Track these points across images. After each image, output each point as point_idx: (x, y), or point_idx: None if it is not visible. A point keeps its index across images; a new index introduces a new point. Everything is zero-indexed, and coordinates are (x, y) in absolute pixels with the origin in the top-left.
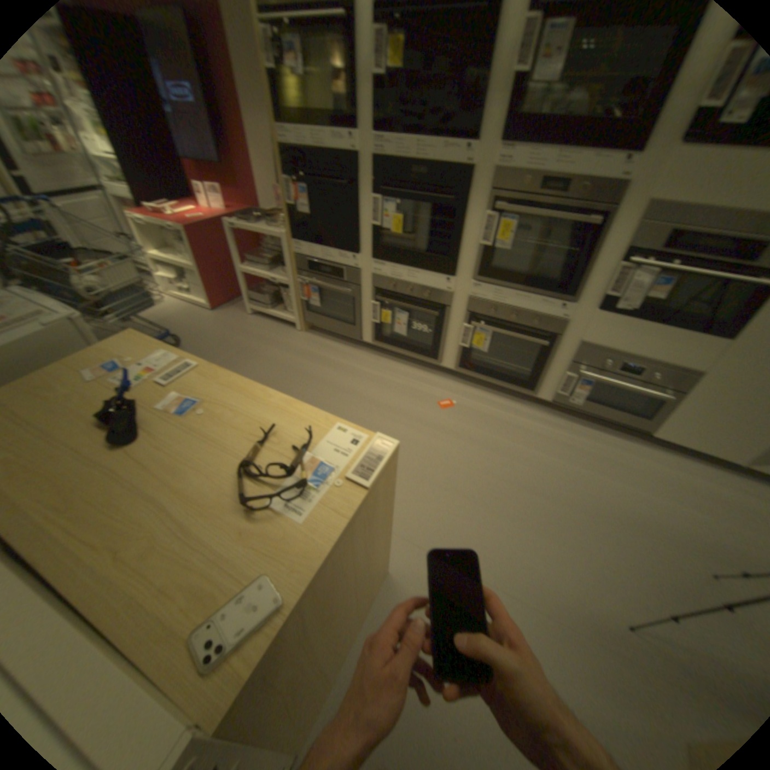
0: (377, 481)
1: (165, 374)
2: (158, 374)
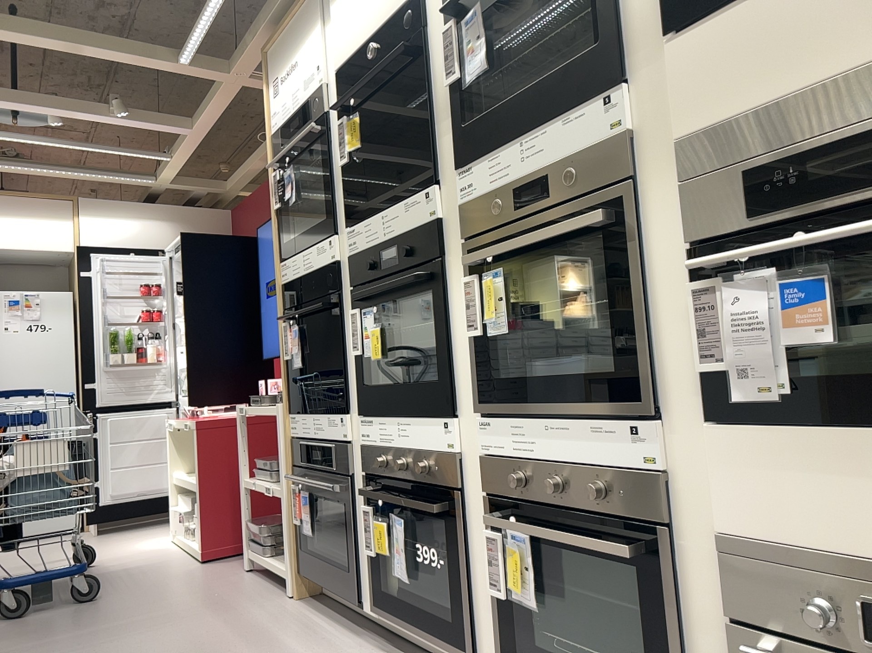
0: None
1: None
2: None
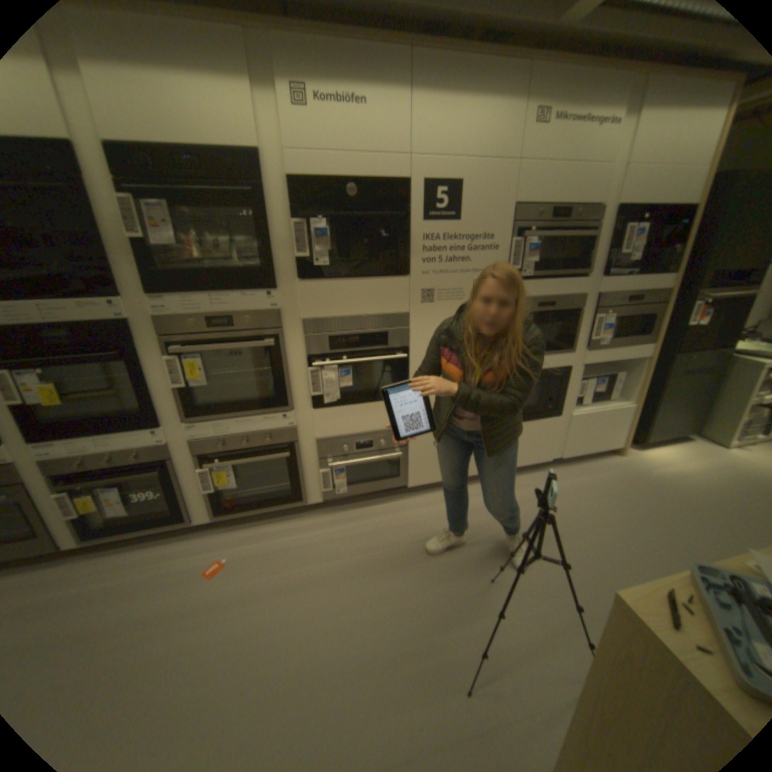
0: None
1: None
2: None
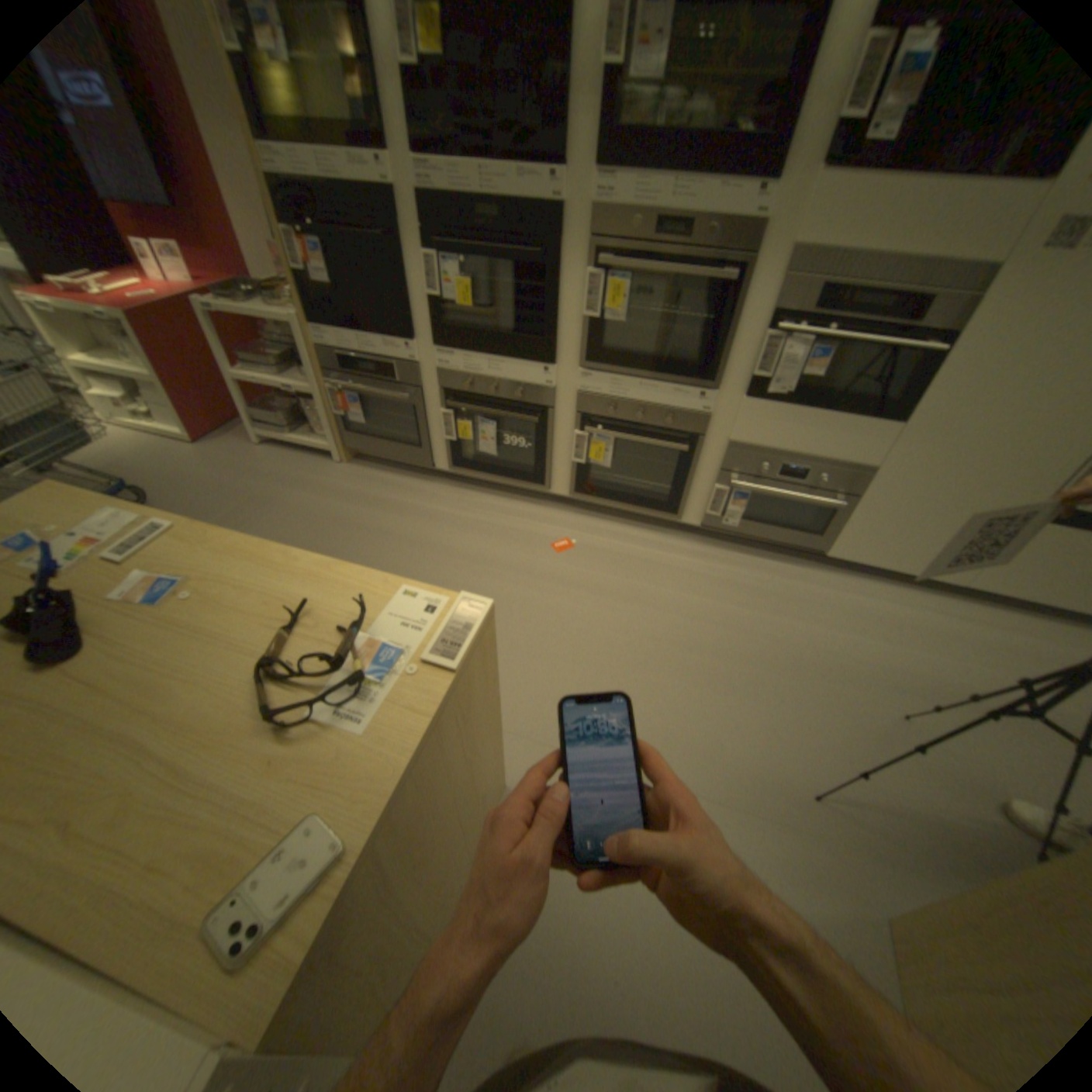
0: (469, 661)
1: (118, 545)
2: (106, 548)
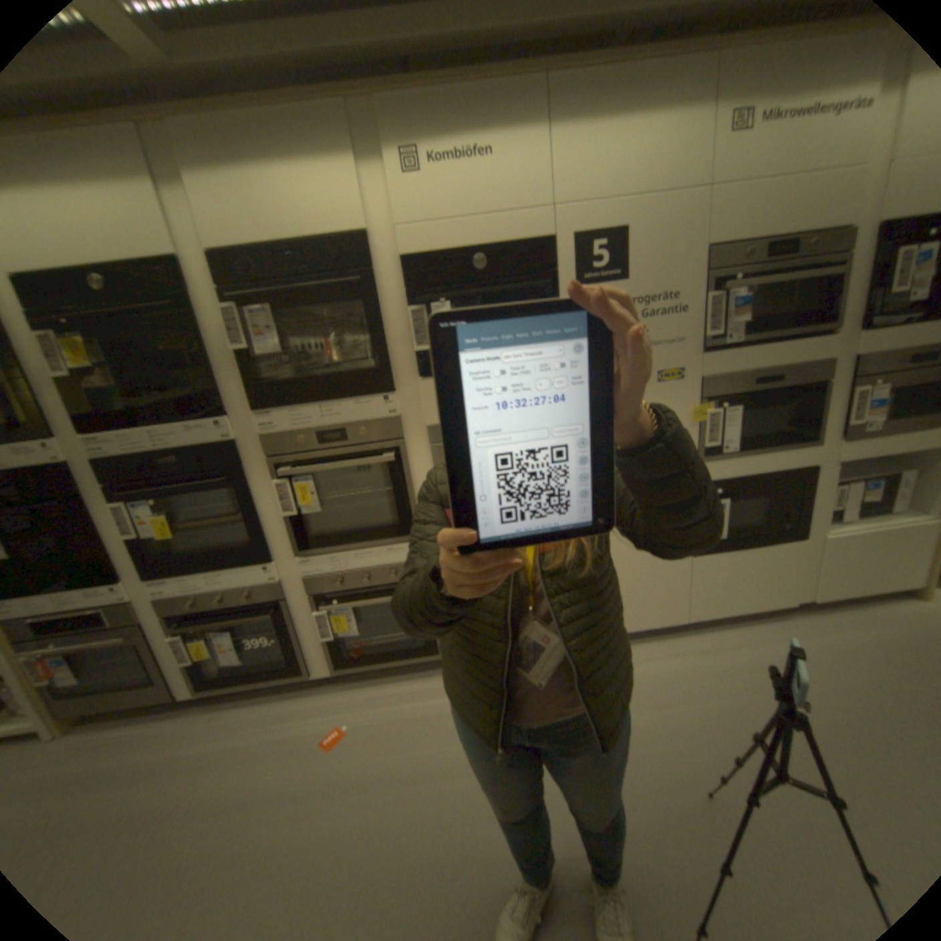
0: None
1: None
2: None
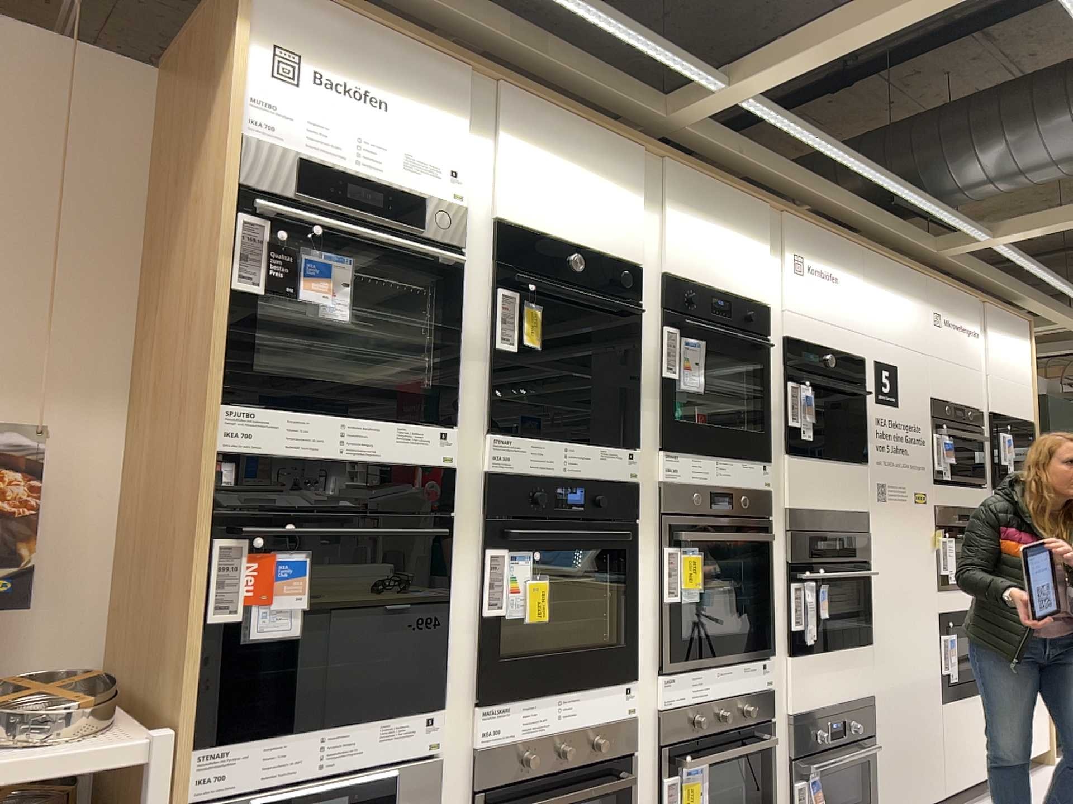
0: None
1: None
2: None
